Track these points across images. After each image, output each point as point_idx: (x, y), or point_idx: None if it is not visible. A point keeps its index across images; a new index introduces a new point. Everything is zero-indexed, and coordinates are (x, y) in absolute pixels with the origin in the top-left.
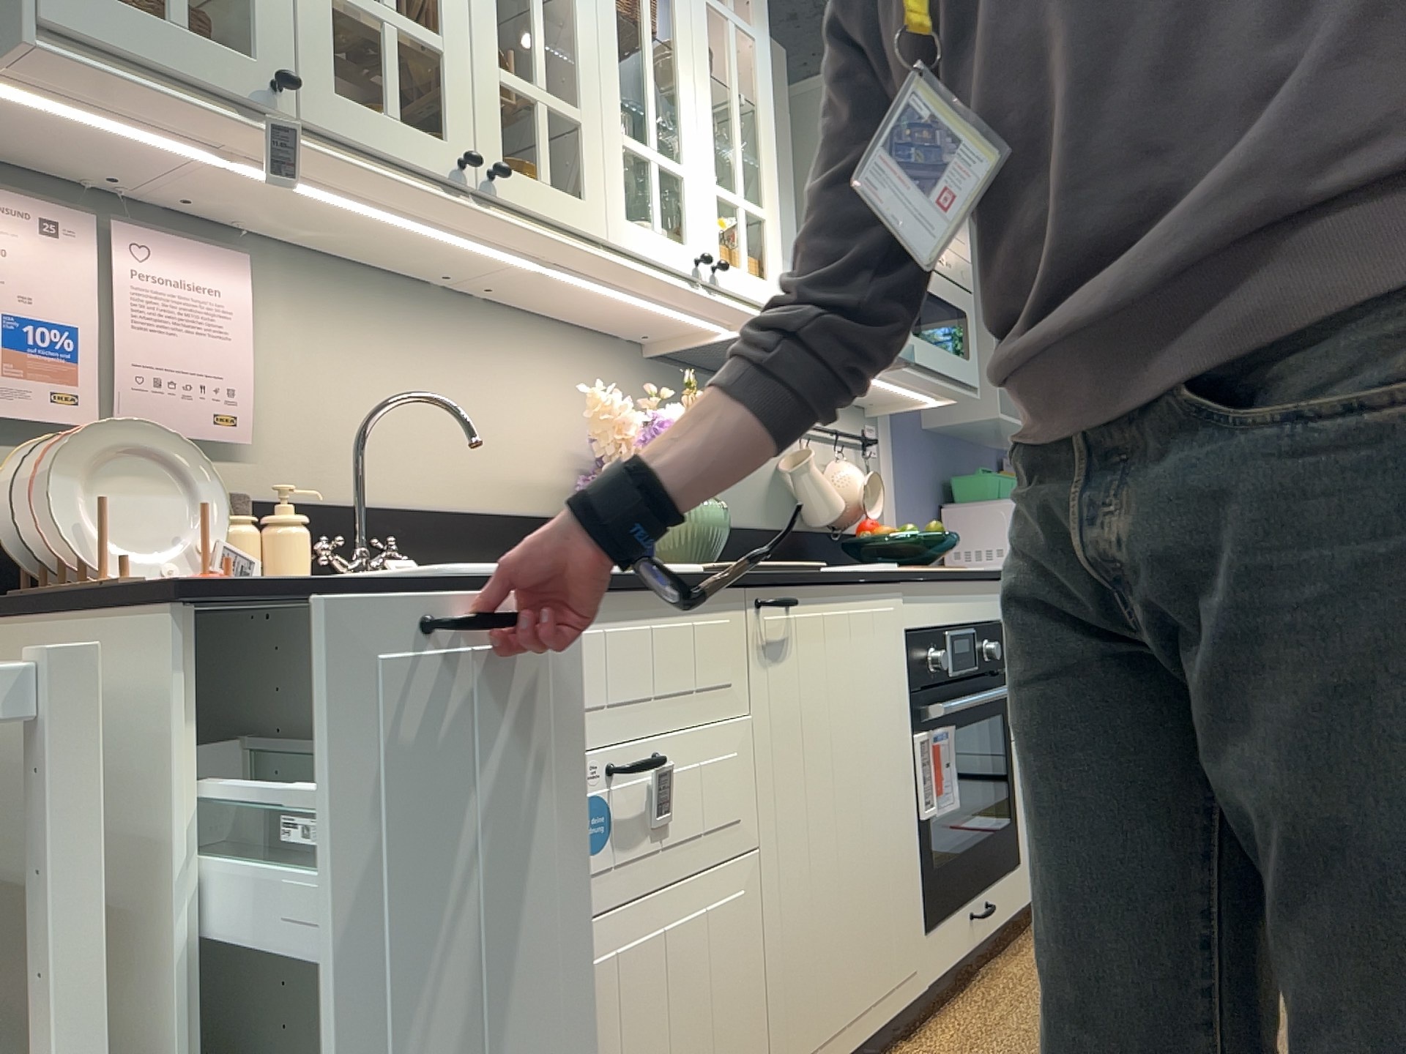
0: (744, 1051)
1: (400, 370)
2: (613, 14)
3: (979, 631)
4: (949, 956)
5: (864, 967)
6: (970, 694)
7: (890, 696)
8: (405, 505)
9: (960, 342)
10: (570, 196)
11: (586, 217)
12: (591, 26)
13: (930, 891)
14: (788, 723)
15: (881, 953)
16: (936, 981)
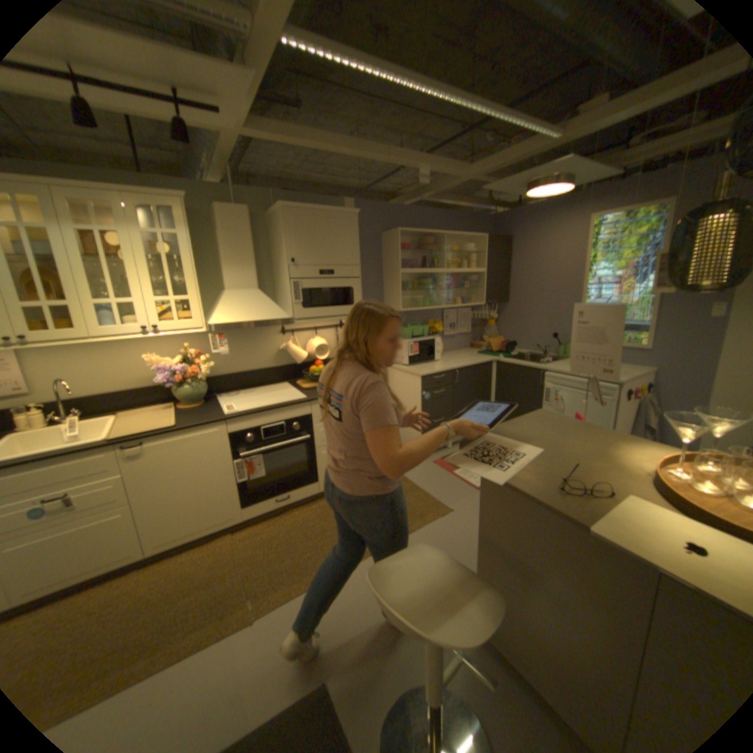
0: (126, 546)
1: (85, 359)
2: (81, 260)
3: (290, 421)
4: (258, 512)
5: (197, 522)
6: (278, 442)
7: (214, 454)
8: (95, 394)
9: (346, 300)
10: (68, 330)
11: (77, 334)
12: (68, 270)
13: (245, 498)
14: (144, 473)
15: (208, 518)
16: (248, 519)
